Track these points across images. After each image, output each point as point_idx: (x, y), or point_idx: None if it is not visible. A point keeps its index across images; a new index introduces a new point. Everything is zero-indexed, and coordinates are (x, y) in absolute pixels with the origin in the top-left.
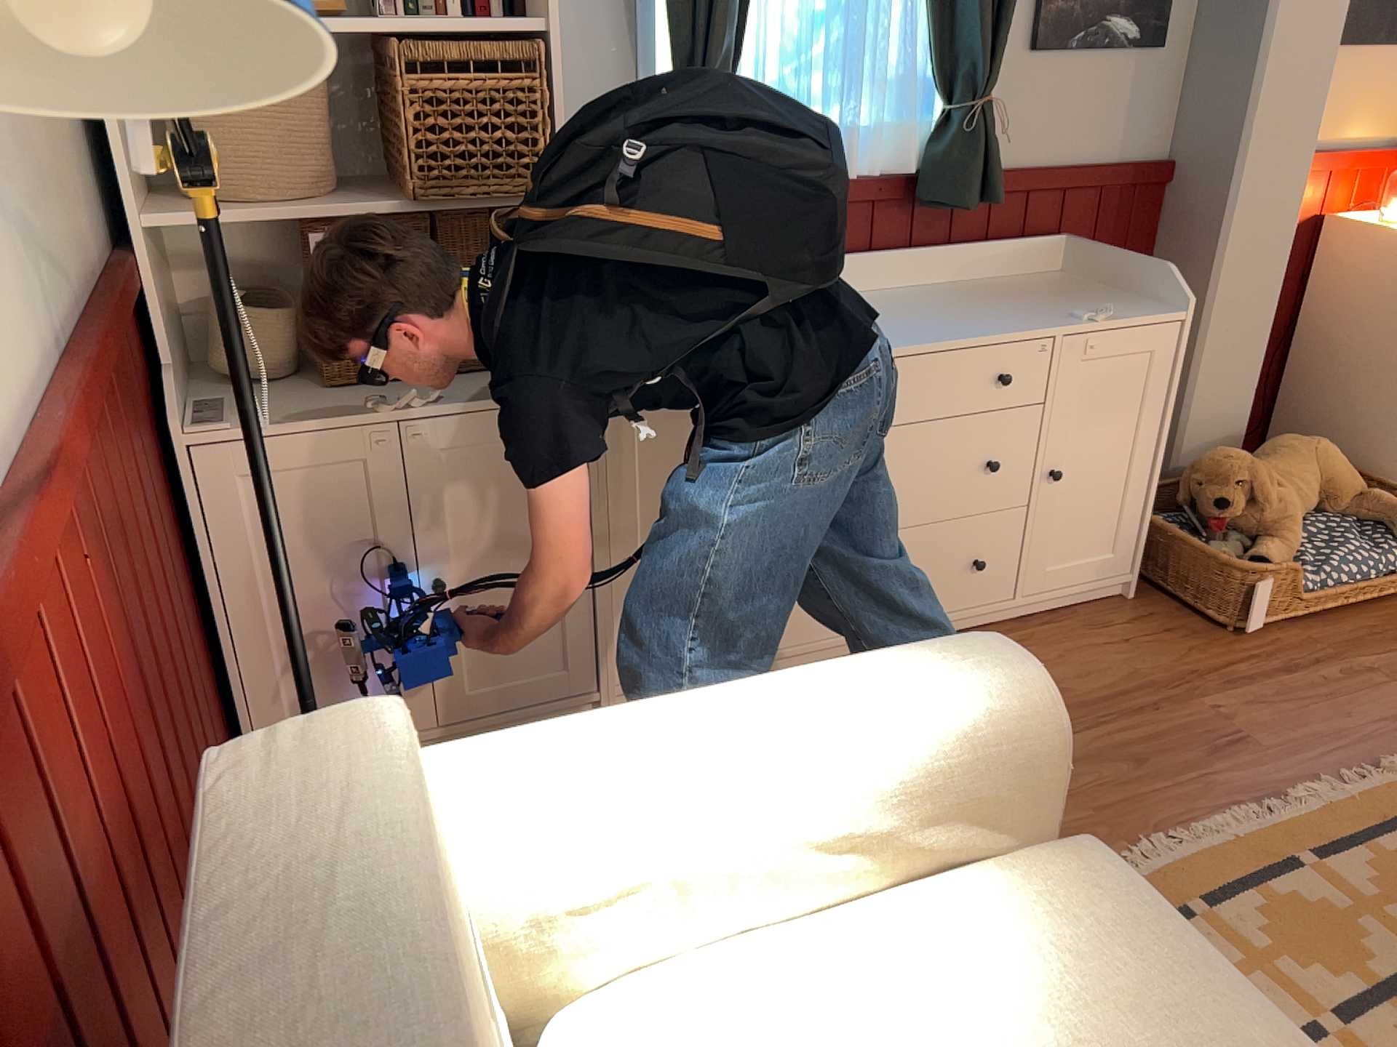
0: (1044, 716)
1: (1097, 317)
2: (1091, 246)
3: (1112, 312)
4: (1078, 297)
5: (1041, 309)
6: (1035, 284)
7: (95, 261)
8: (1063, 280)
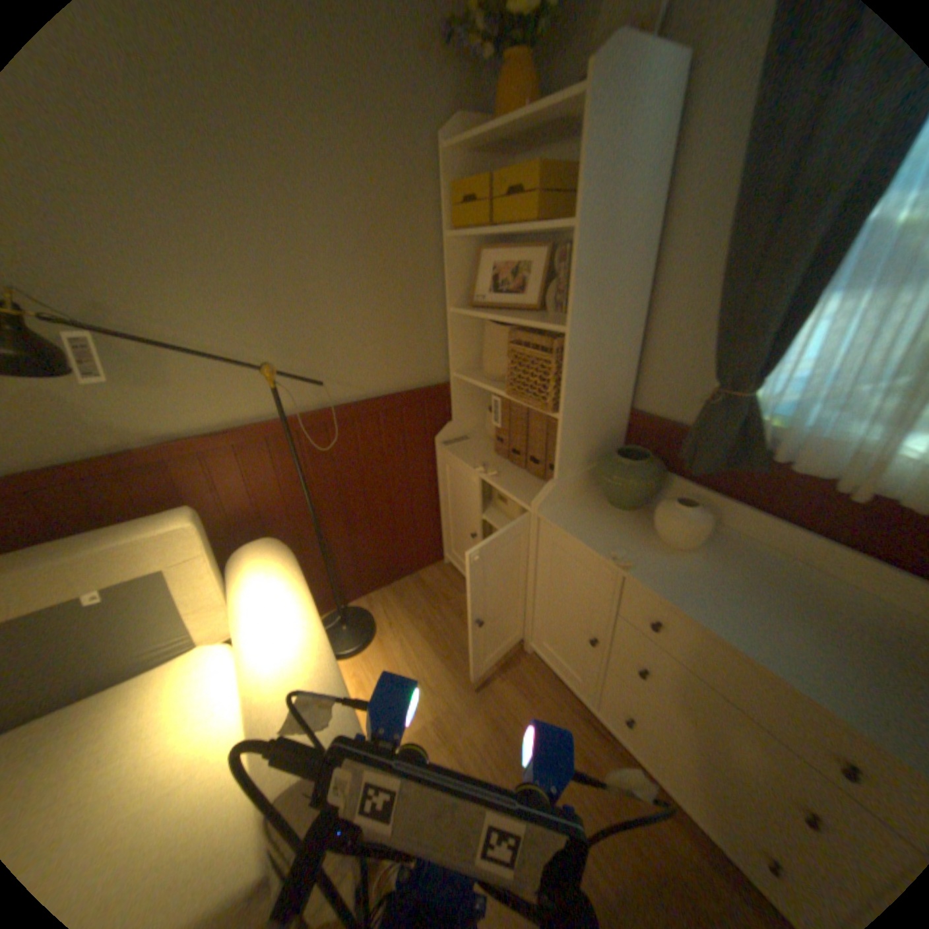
0: (275, 803)
1: None
2: None
3: None
4: None
5: None
6: None
7: (420, 382)
8: None
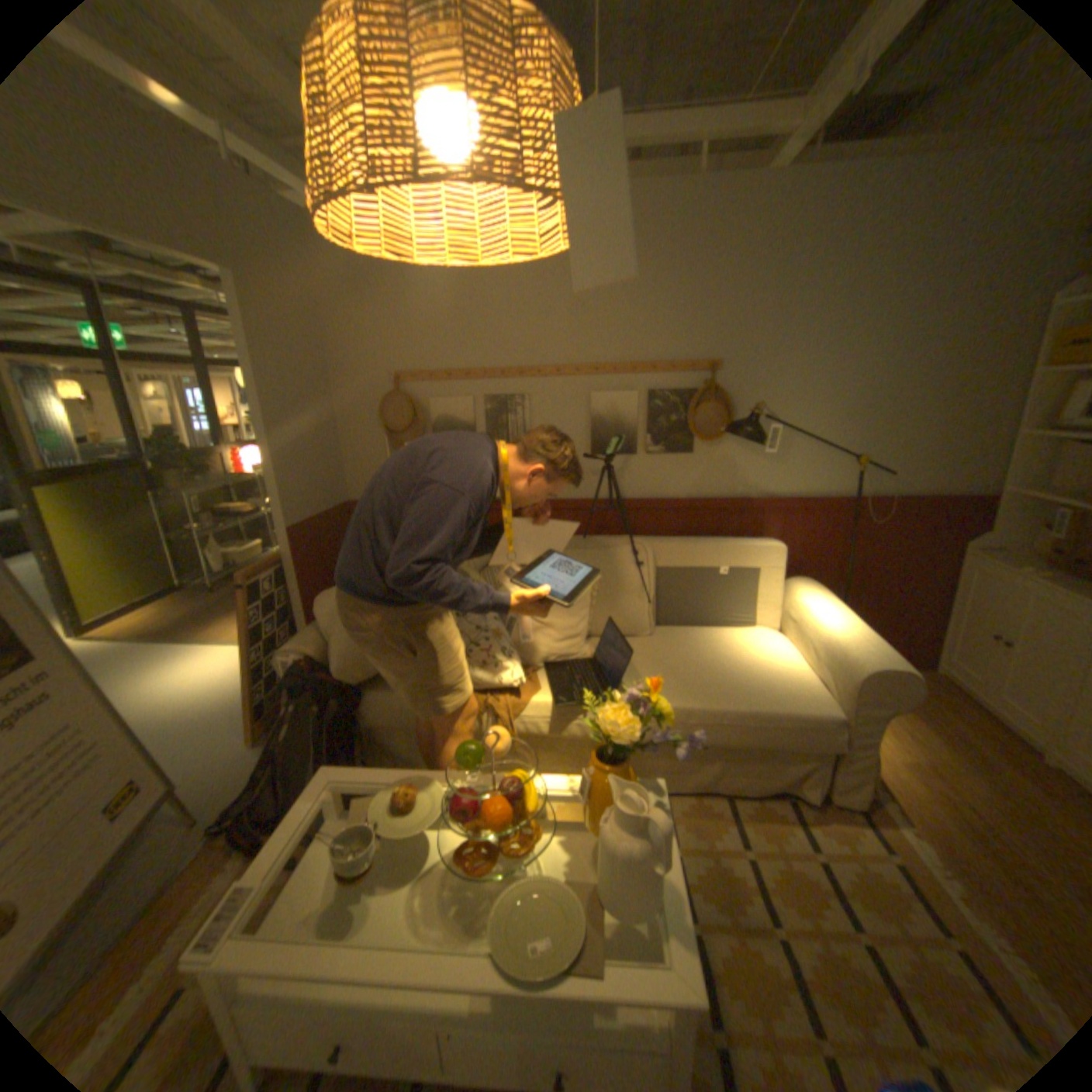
0: (870, 678)
1: None
2: None
3: None
4: None
5: None
6: None
7: (966, 491)
8: None
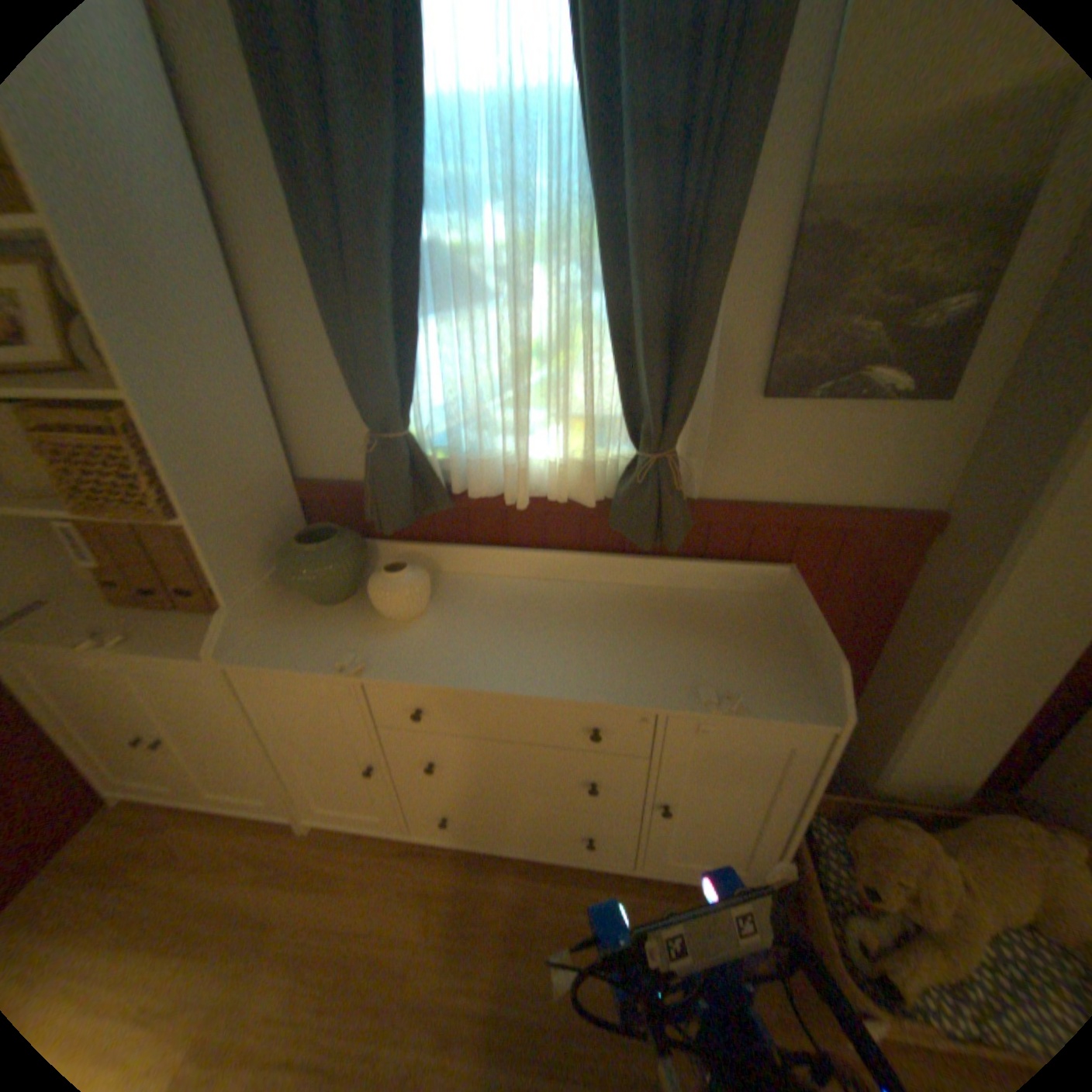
0: None
1: (722, 702)
2: (803, 590)
3: (736, 705)
4: (746, 651)
5: (684, 662)
6: (732, 611)
7: None
8: (764, 613)
